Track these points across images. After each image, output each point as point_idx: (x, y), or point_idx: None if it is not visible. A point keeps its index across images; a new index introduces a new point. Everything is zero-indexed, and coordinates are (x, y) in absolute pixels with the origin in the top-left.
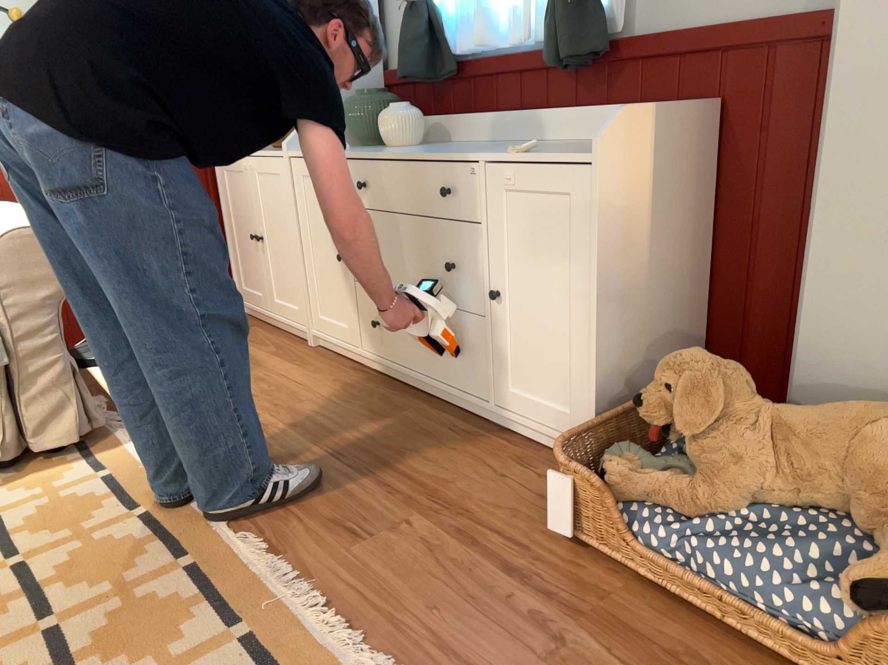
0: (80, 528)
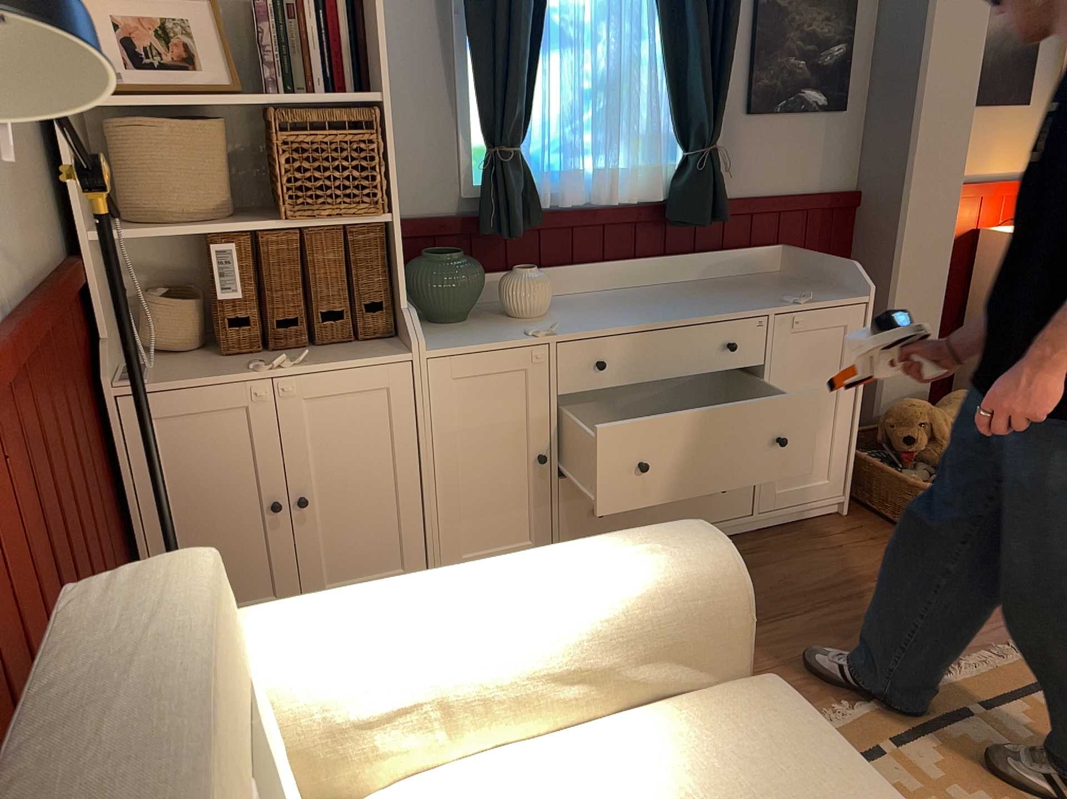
0: (920, 796)
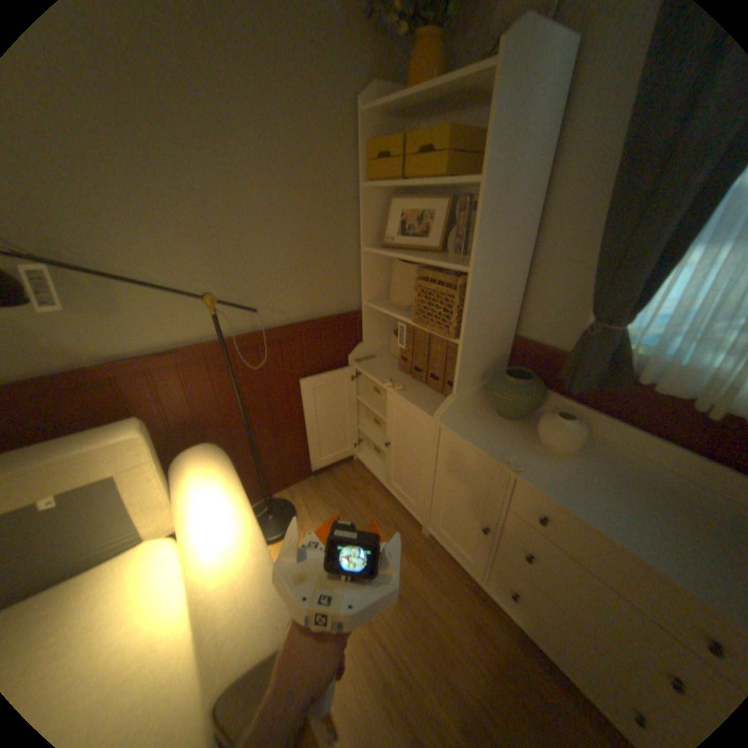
0: None
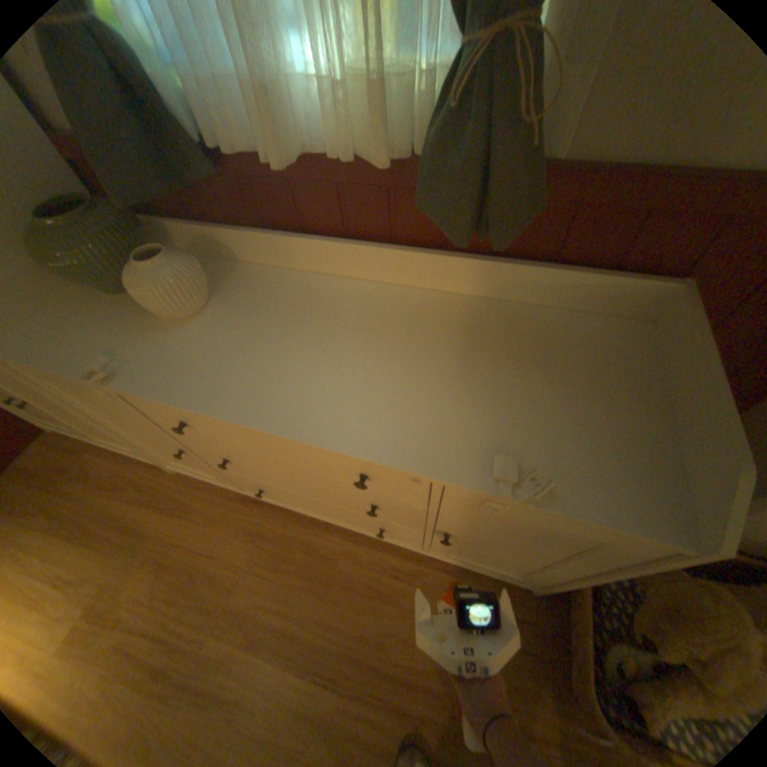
0: None
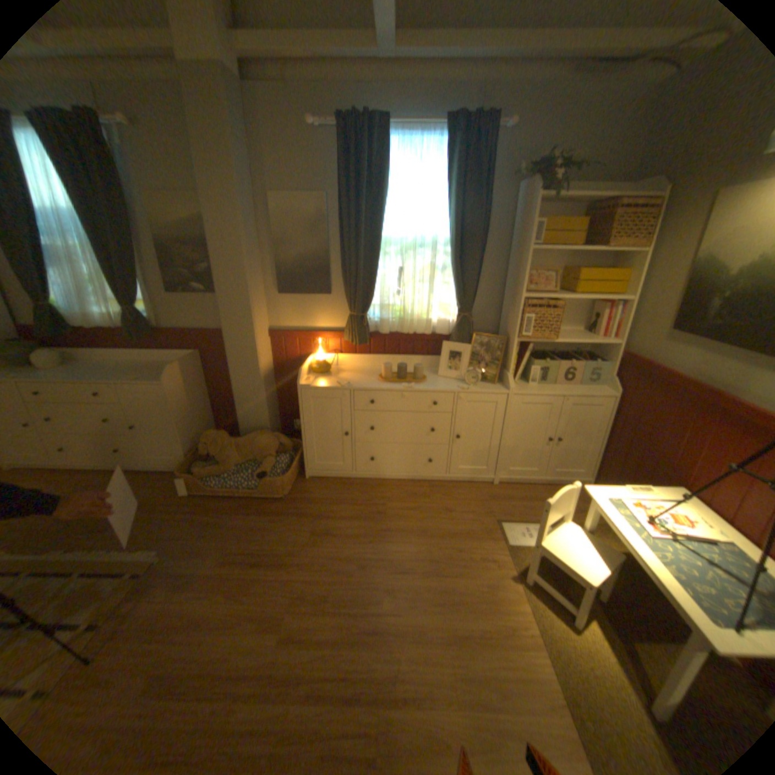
0: None
